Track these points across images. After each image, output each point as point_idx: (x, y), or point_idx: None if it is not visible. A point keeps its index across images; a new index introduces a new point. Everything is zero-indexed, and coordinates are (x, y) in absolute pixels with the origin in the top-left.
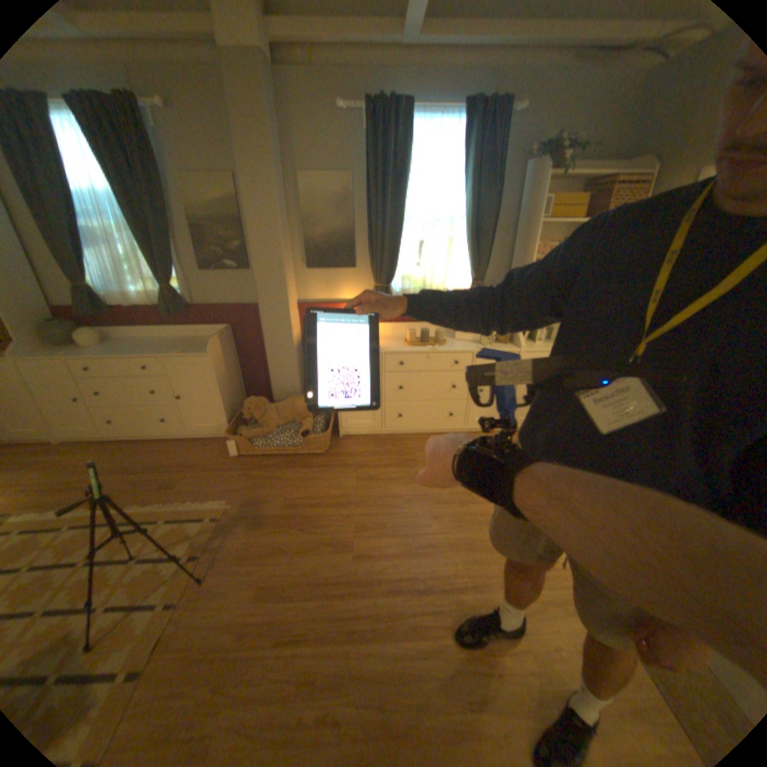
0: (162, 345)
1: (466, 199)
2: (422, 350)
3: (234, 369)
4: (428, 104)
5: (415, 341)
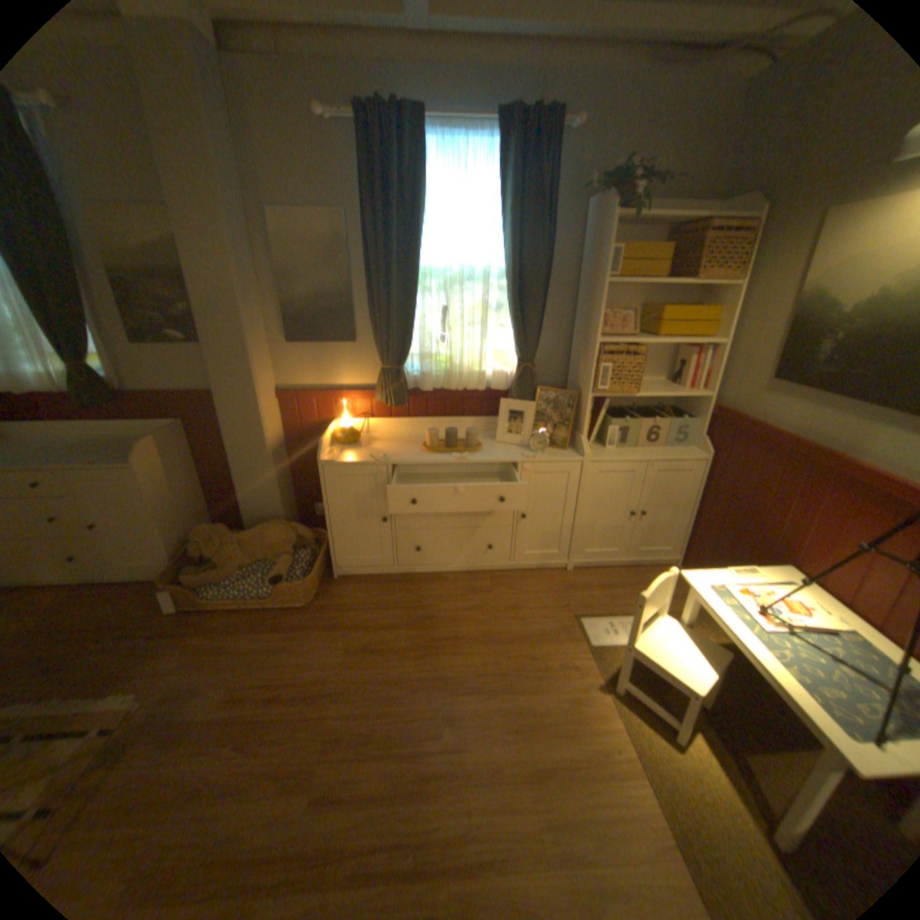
0: (72, 450)
1: (506, 249)
2: (446, 460)
3: (187, 482)
4: (447, 114)
5: (438, 445)
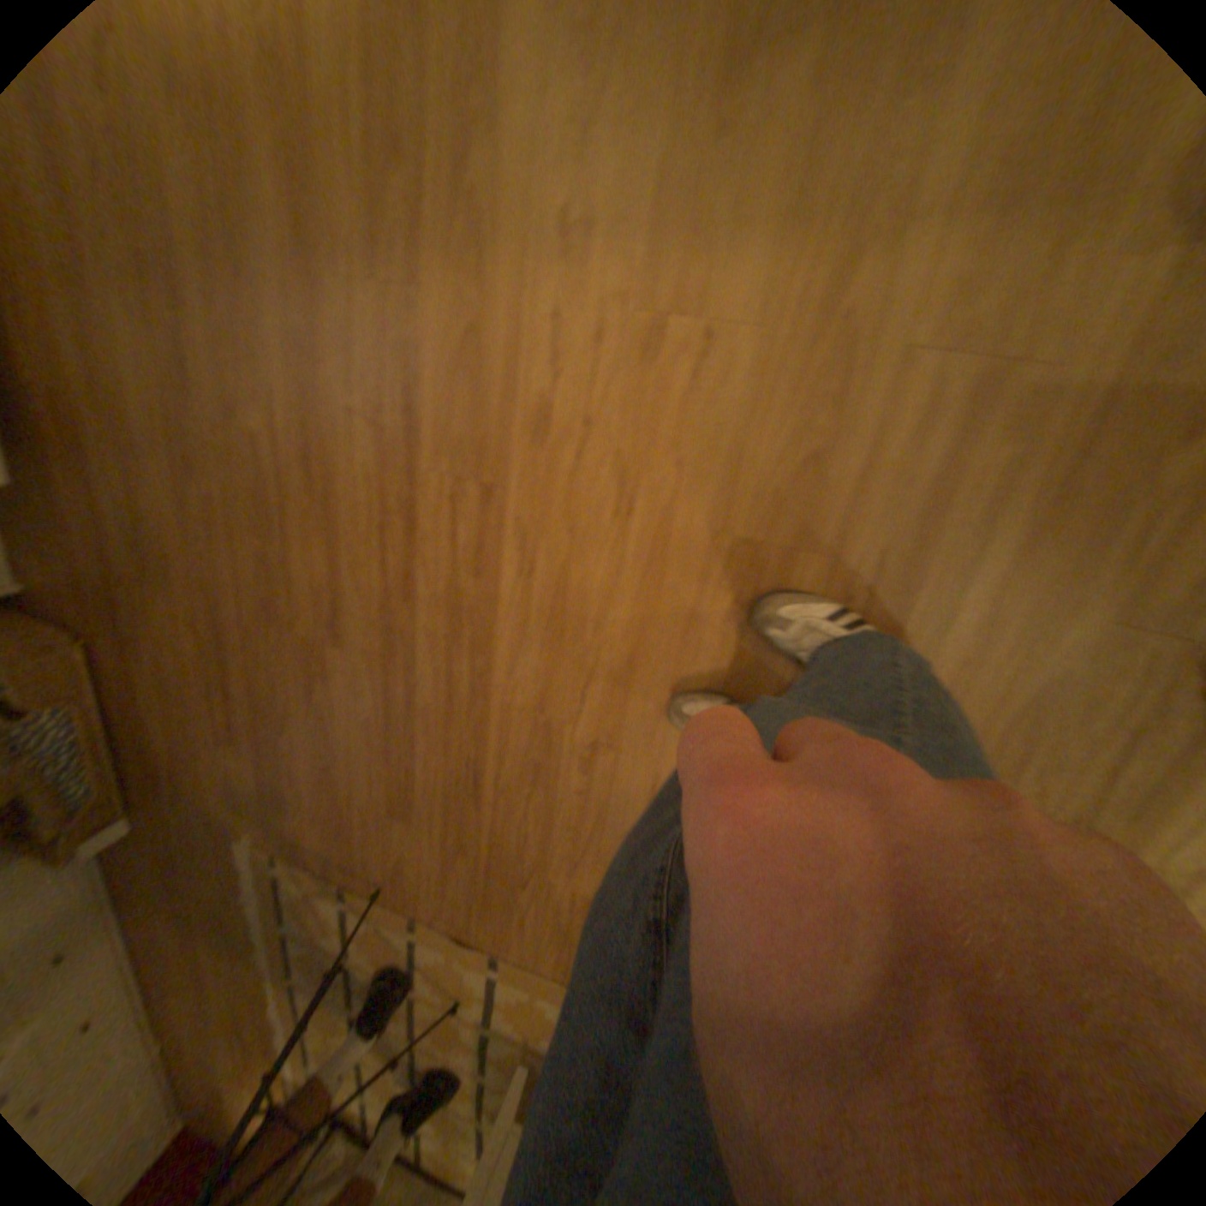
0: None
1: None
2: None
3: None
4: None
5: None
